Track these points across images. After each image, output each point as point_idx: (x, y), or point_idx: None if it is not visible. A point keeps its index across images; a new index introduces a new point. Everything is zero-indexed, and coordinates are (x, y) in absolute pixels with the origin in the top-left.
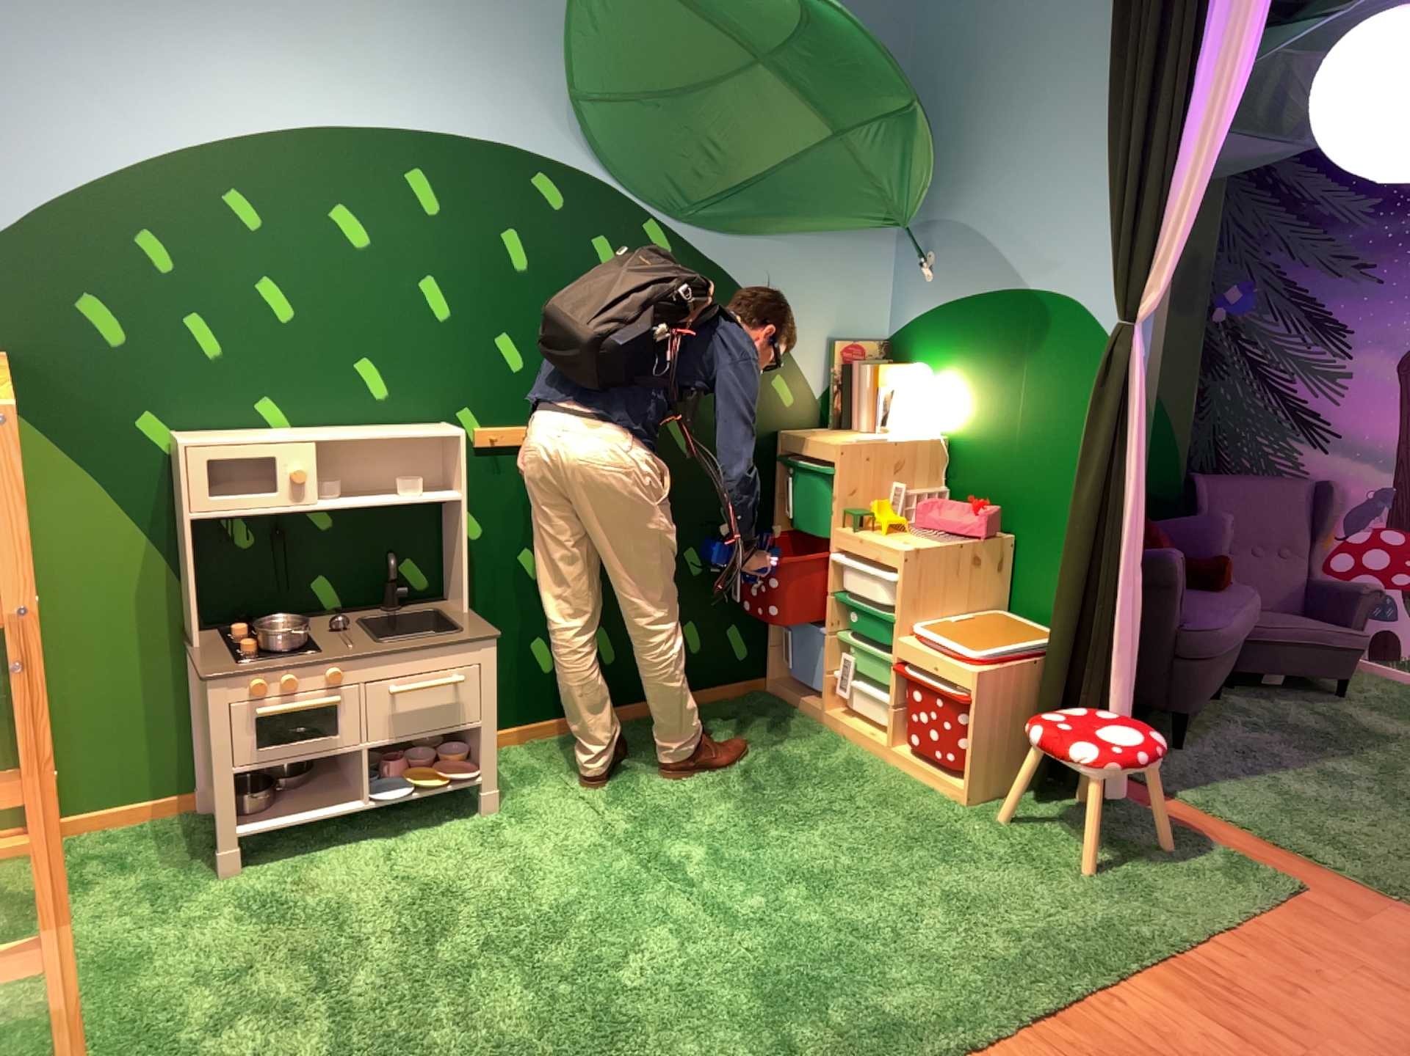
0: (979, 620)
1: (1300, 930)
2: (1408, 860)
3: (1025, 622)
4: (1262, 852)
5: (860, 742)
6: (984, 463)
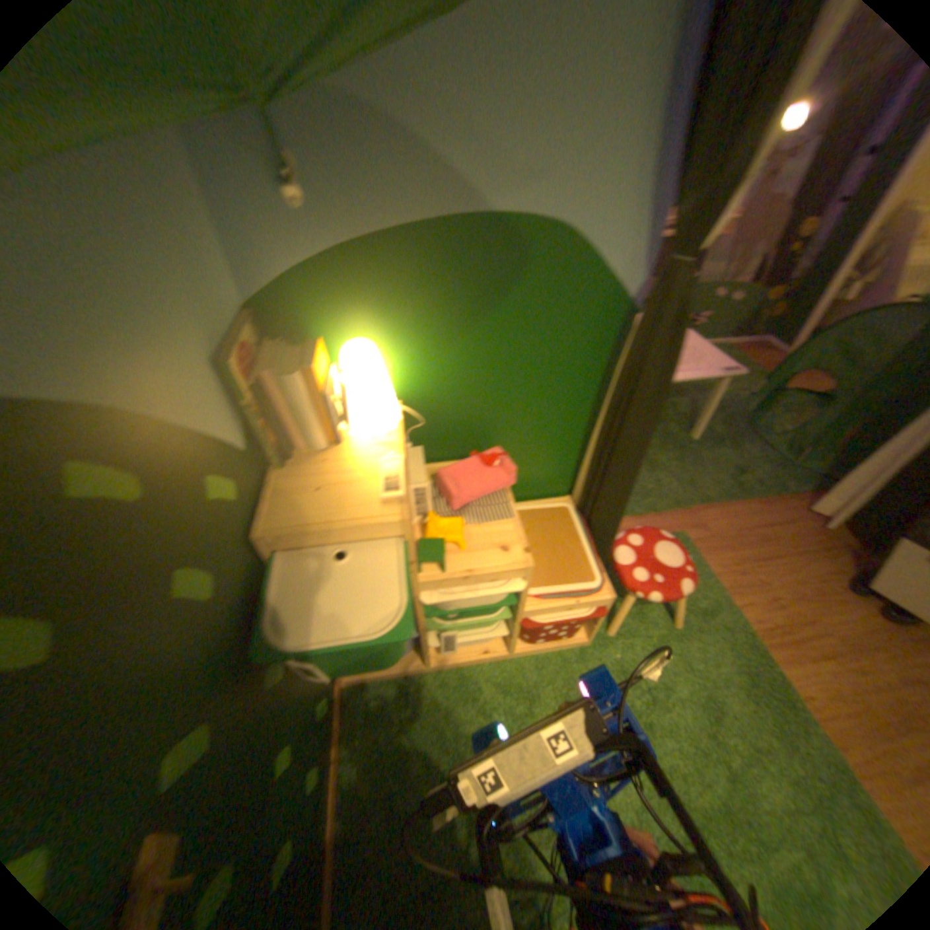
0: (526, 531)
1: (730, 561)
2: (667, 478)
3: (536, 505)
4: (654, 523)
5: (483, 661)
6: (461, 406)
